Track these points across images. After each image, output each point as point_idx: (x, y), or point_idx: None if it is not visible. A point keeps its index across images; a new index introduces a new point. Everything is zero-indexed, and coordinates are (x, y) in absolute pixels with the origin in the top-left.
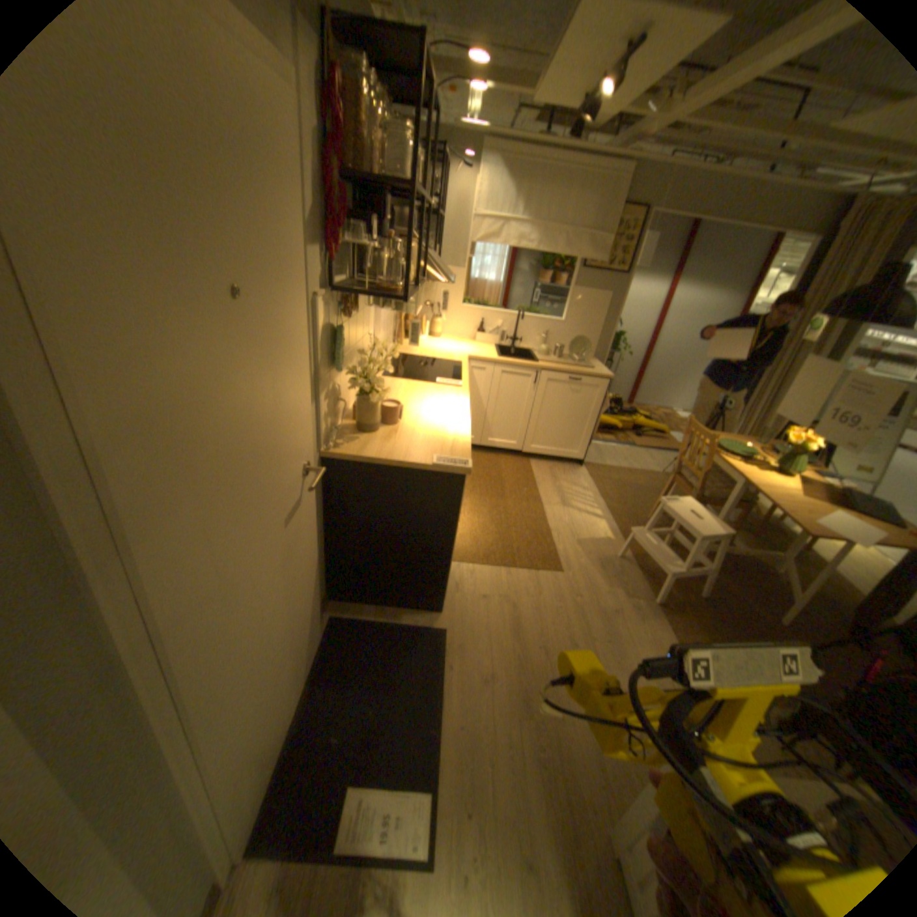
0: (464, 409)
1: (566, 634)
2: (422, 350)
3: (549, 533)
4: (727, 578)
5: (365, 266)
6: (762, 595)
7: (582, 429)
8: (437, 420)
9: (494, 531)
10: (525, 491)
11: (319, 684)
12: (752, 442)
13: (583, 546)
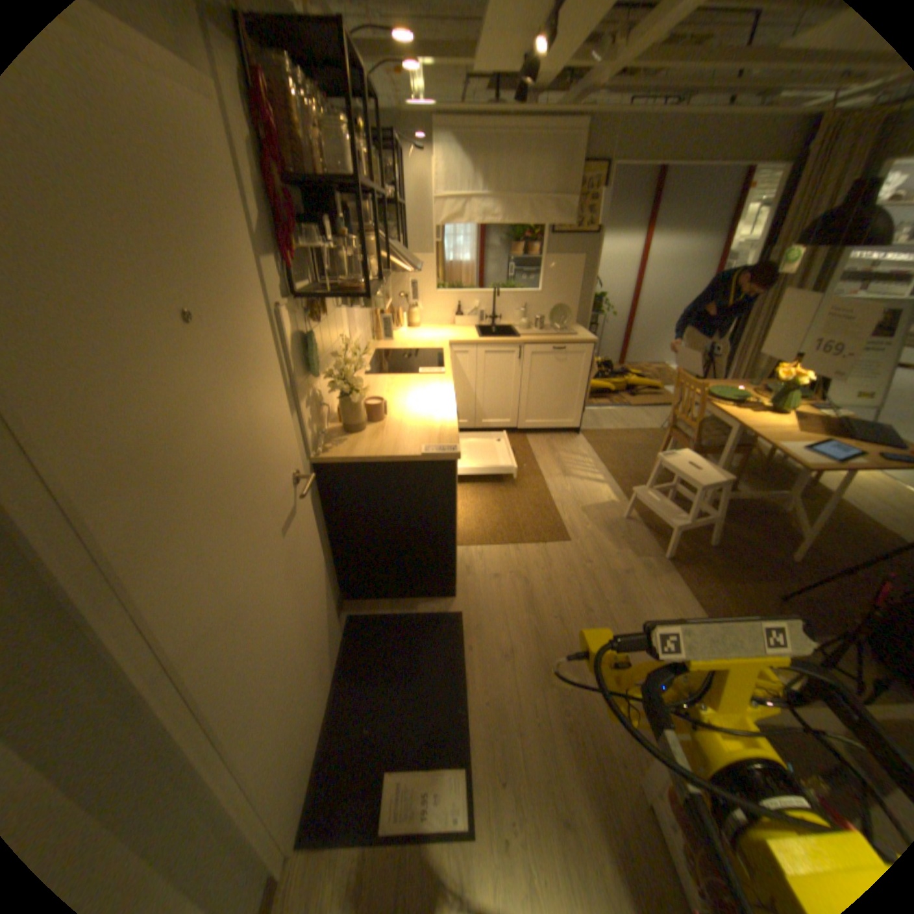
0: (449, 395)
1: (580, 601)
2: (402, 343)
3: (552, 505)
4: (735, 524)
5: (325, 268)
6: (772, 536)
7: (574, 397)
8: (423, 411)
9: (499, 511)
10: (525, 467)
11: (345, 680)
12: (744, 384)
13: (588, 513)
